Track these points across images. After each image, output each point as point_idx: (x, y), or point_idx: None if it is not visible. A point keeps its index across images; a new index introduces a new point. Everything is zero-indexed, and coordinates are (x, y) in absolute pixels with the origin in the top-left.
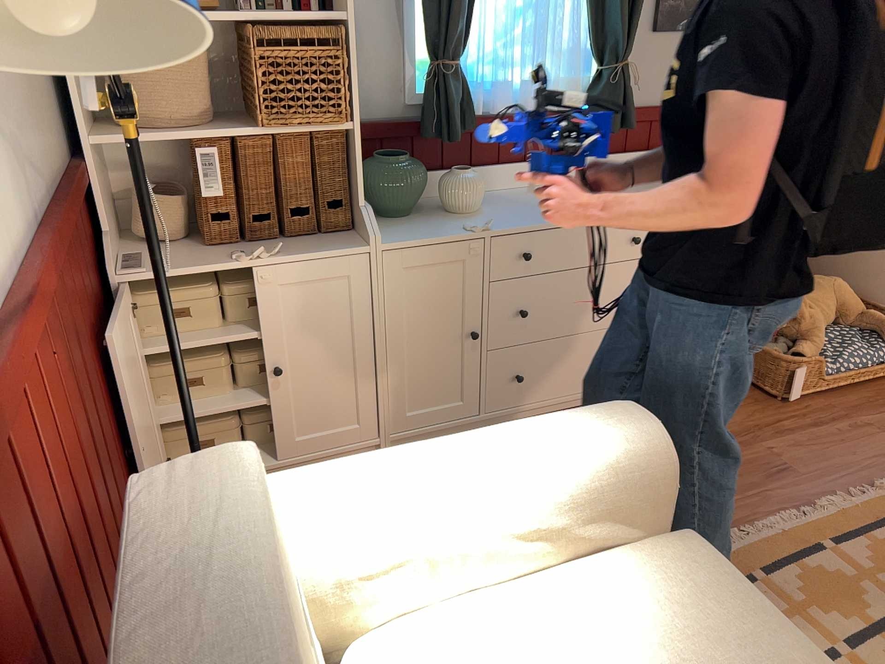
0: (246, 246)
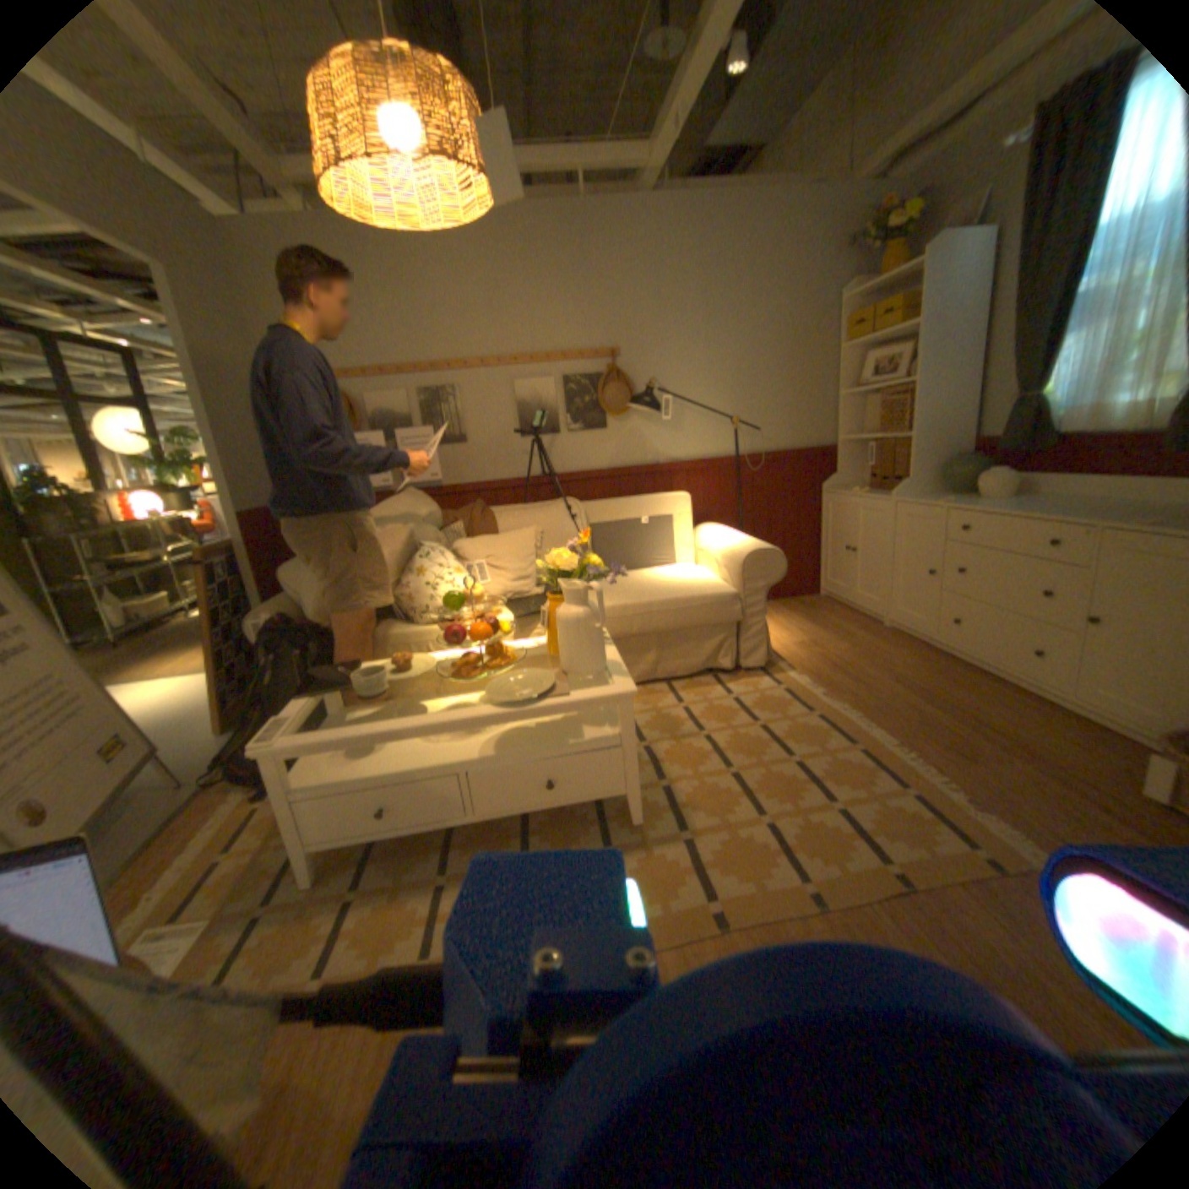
0: (875, 490)
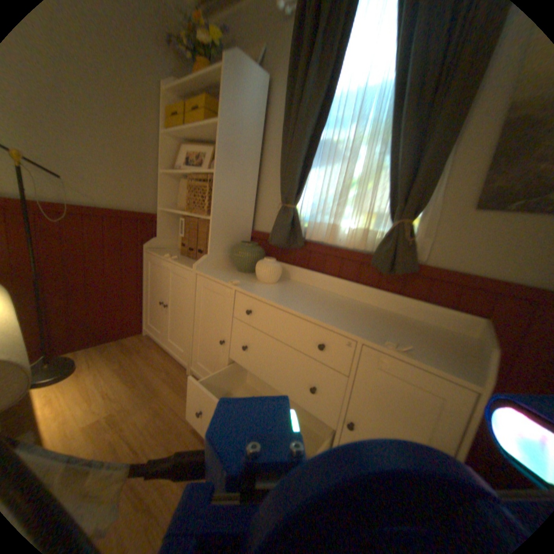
0: (185, 257)
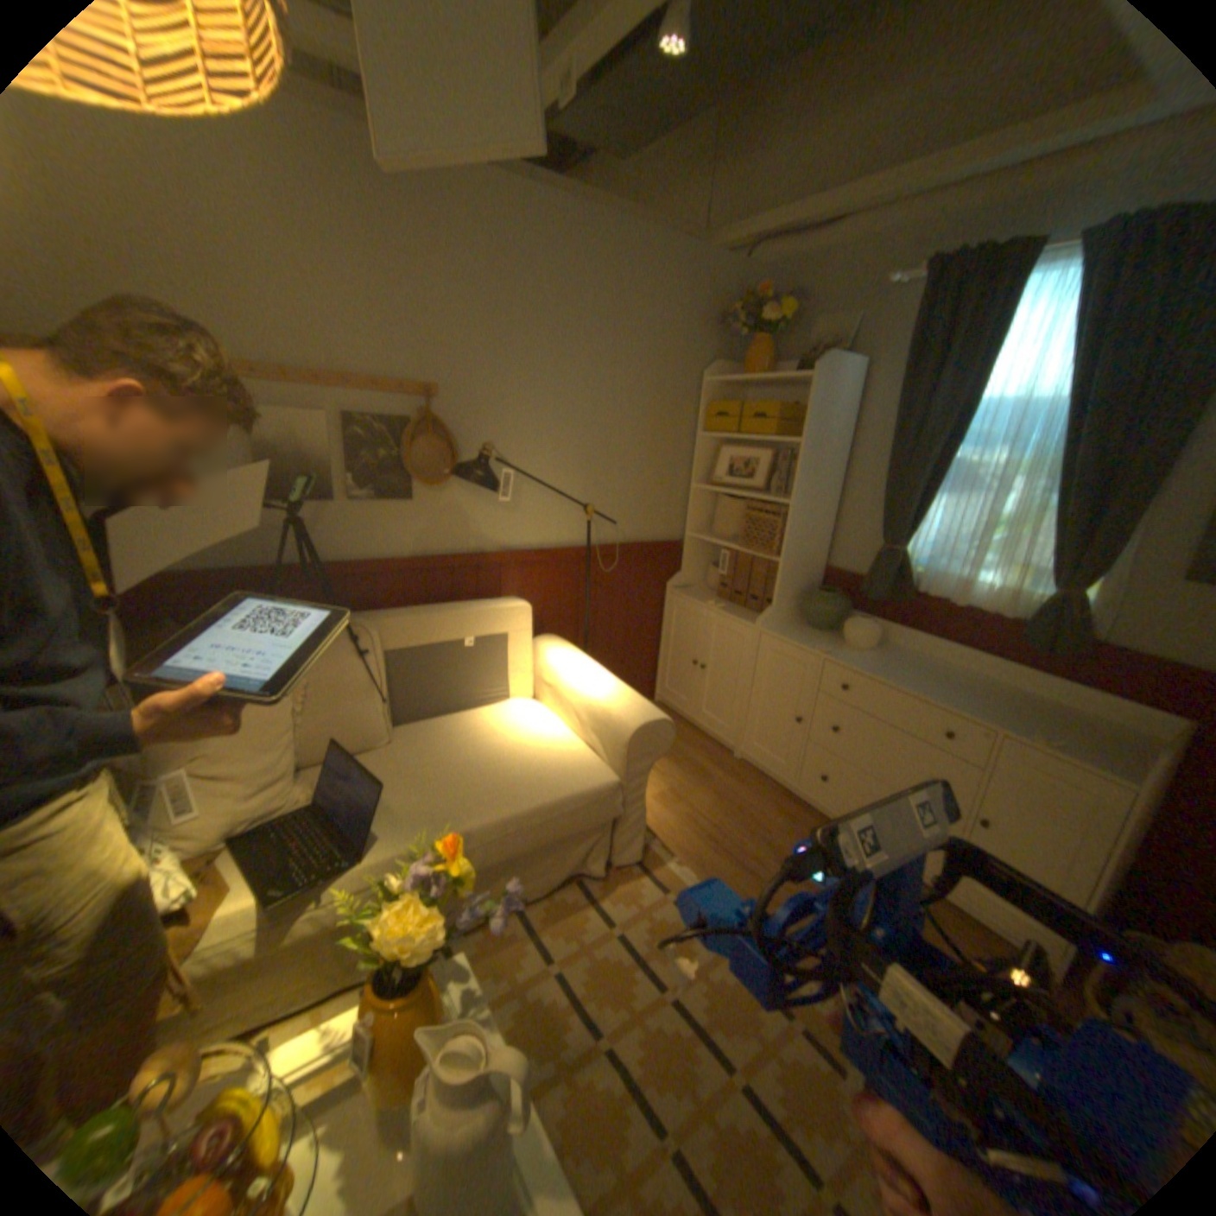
0: (726, 604)
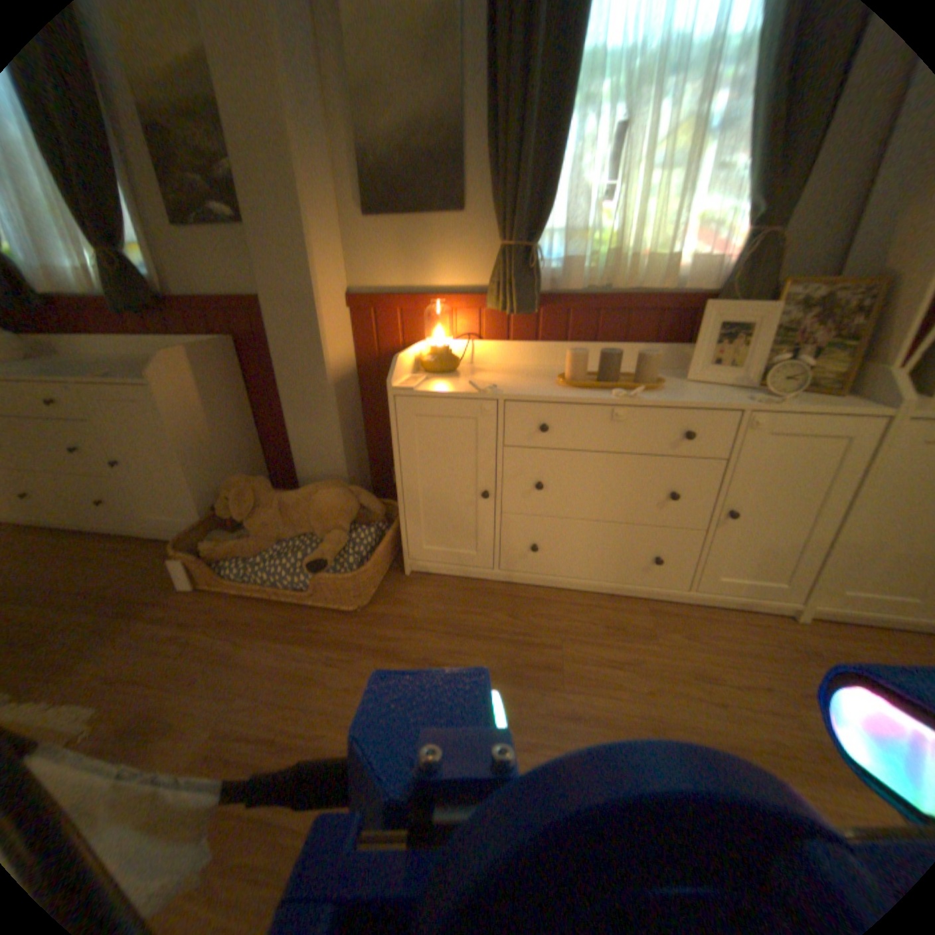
0: None
